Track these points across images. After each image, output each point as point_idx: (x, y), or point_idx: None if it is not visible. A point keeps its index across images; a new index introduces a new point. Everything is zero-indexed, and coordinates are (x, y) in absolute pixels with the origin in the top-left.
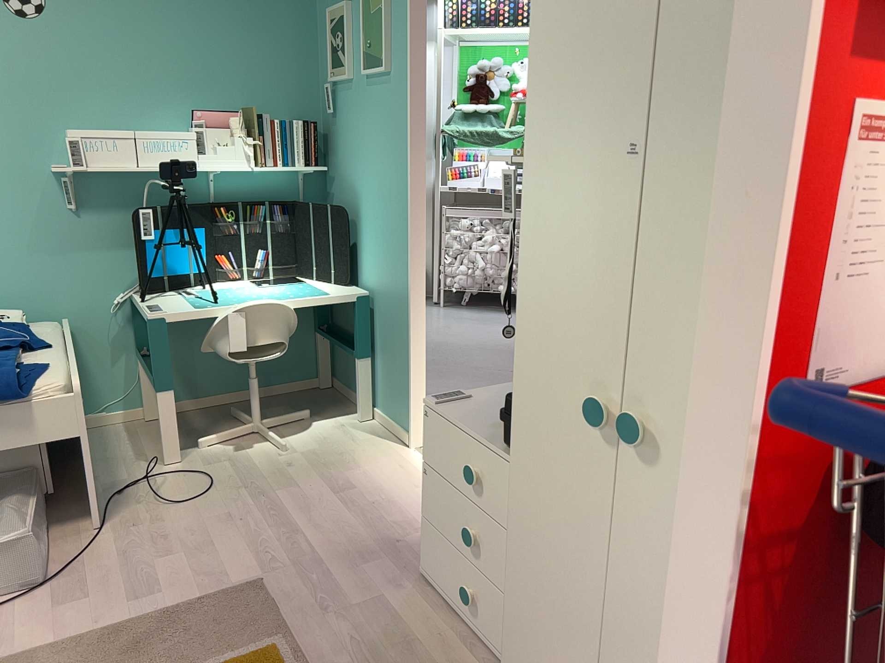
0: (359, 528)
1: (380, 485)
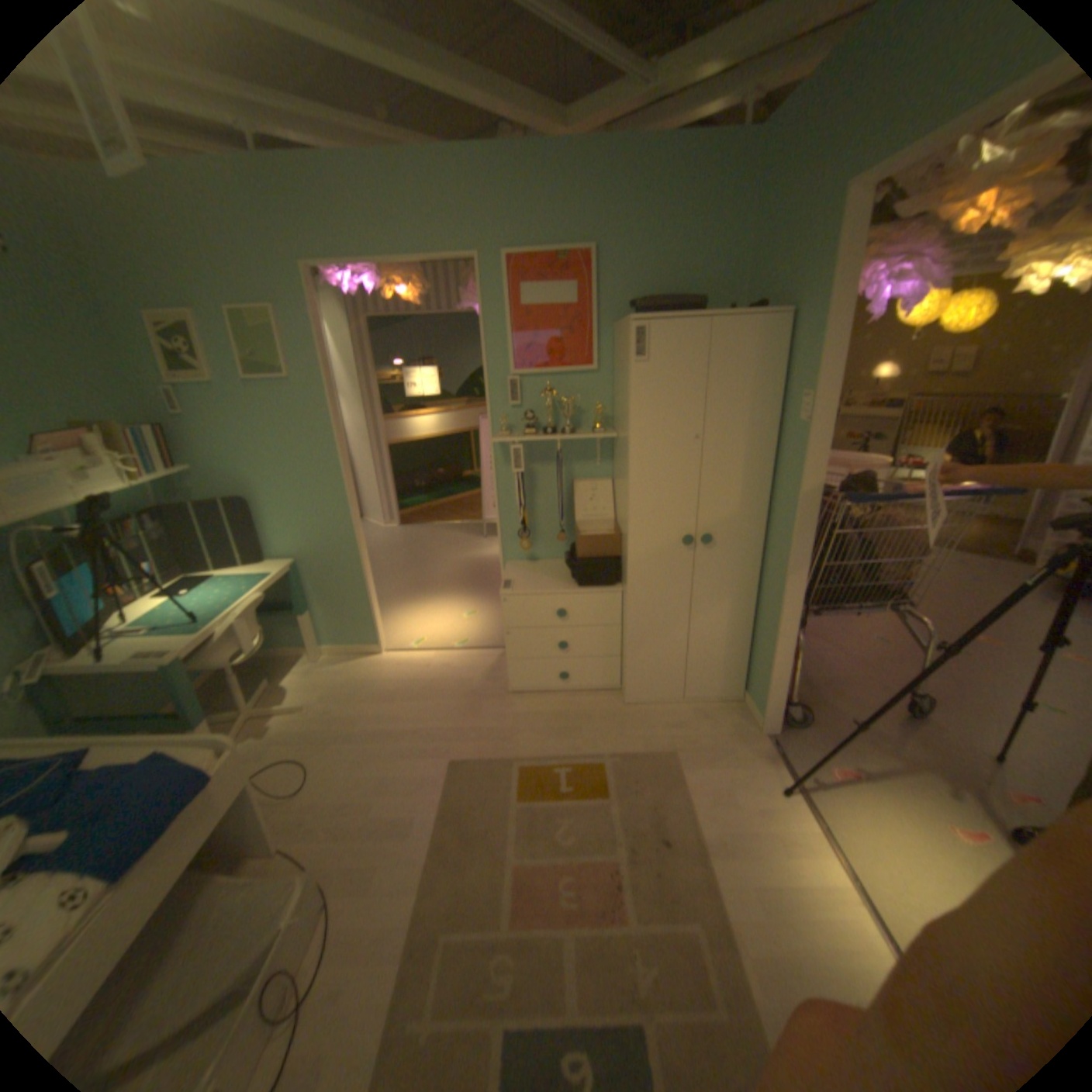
0: (442, 704)
1: (406, 680)
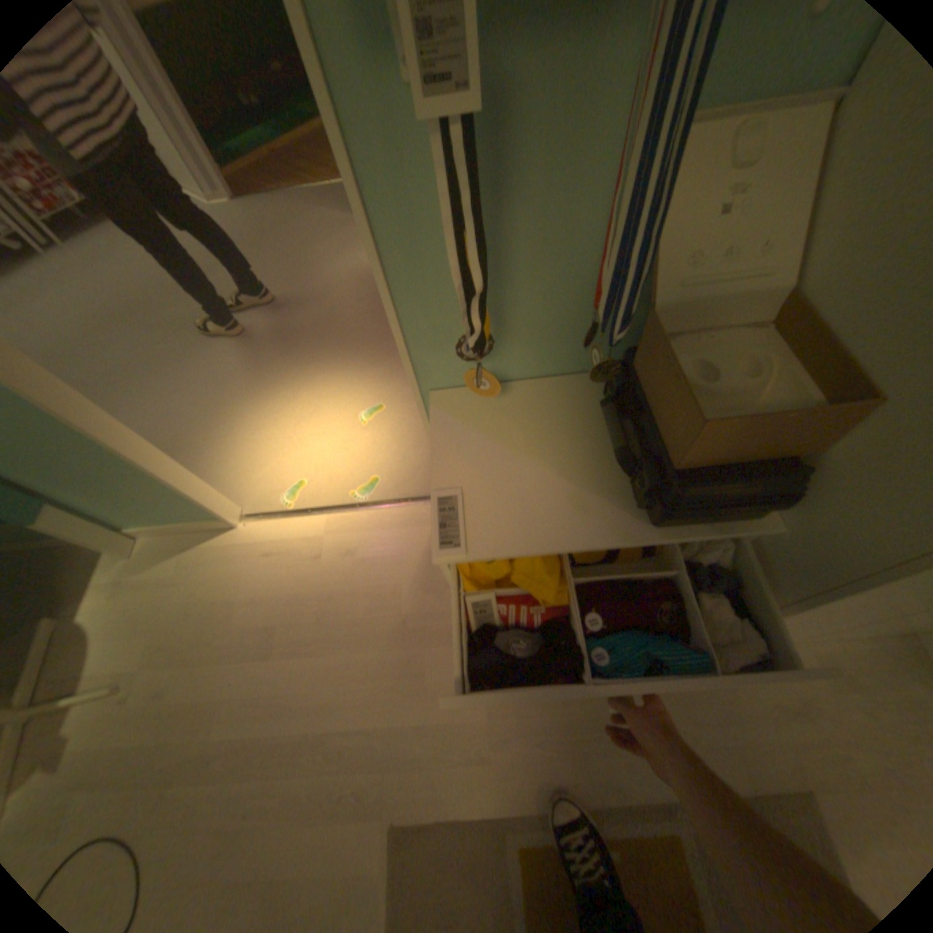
0: (355, 658)
1: (286, 595)
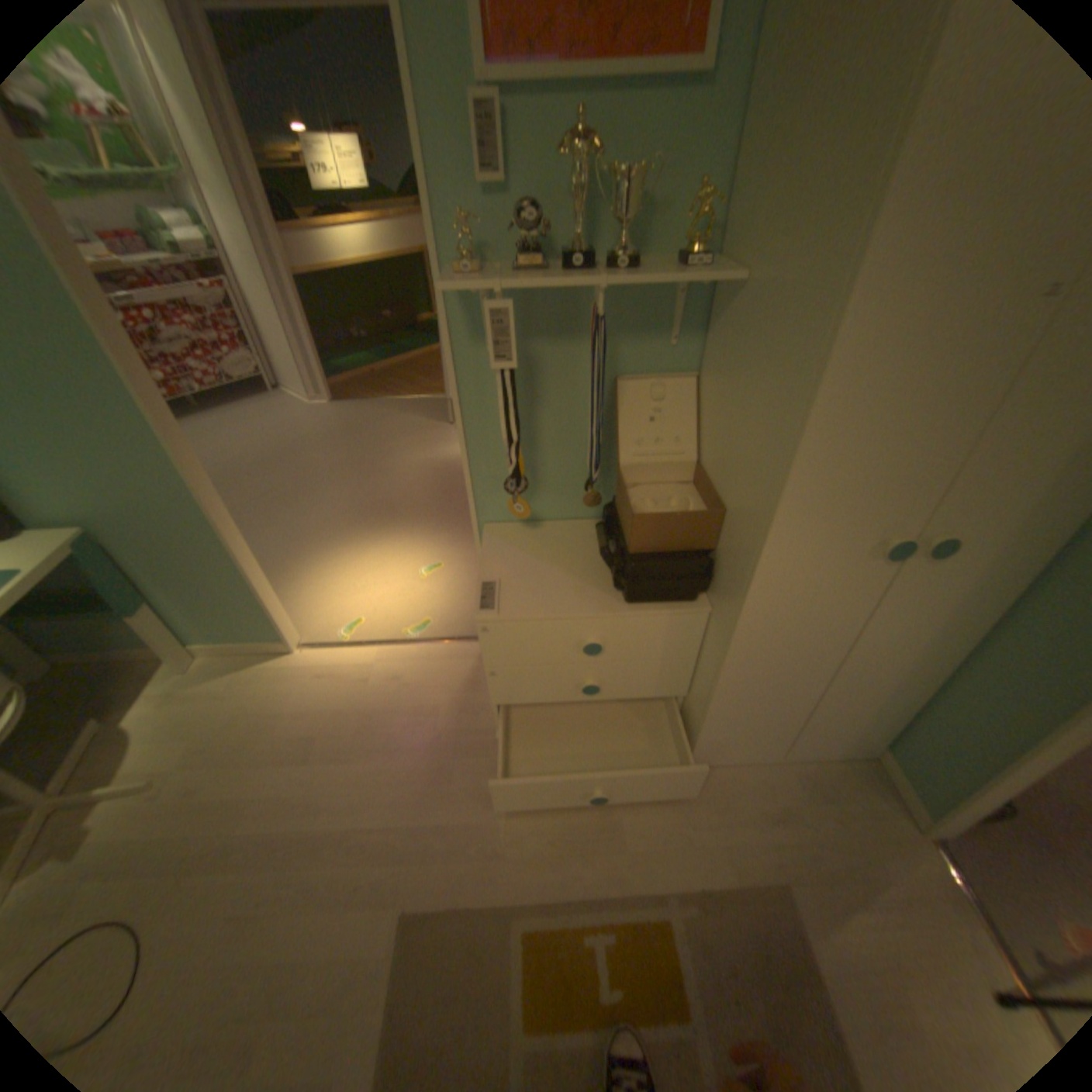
0: (389, 765)
1: (331, 710)
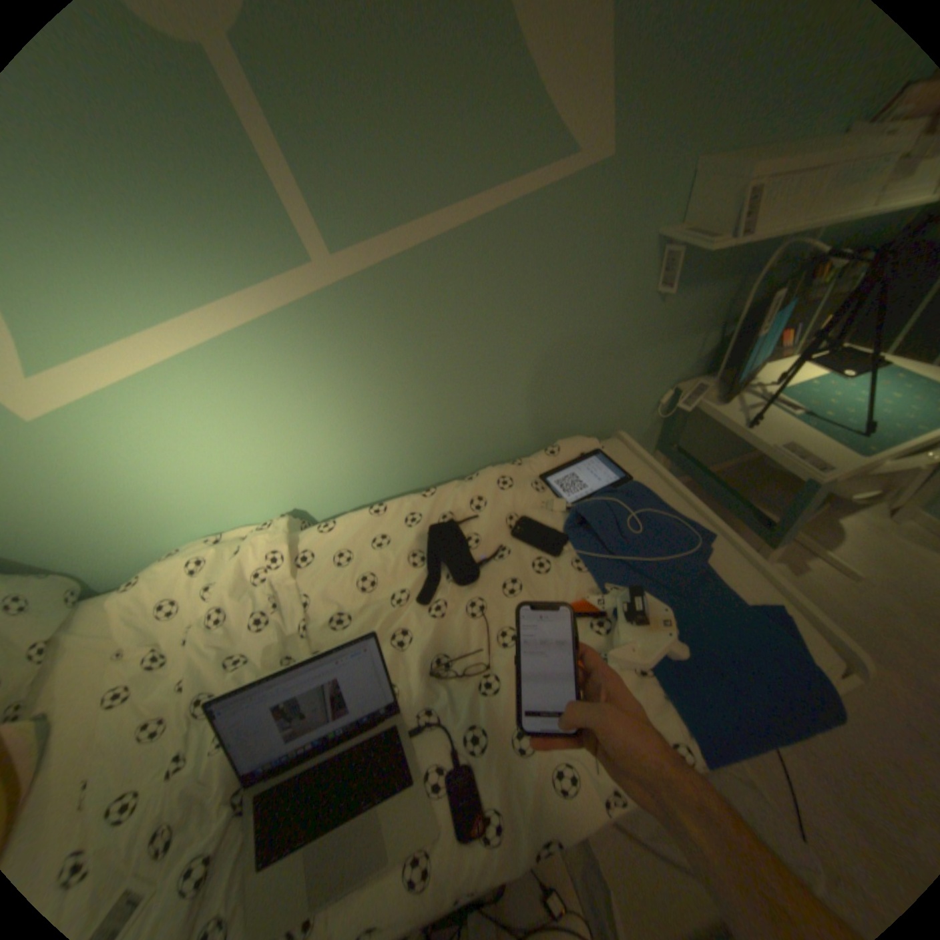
0: None
1: None
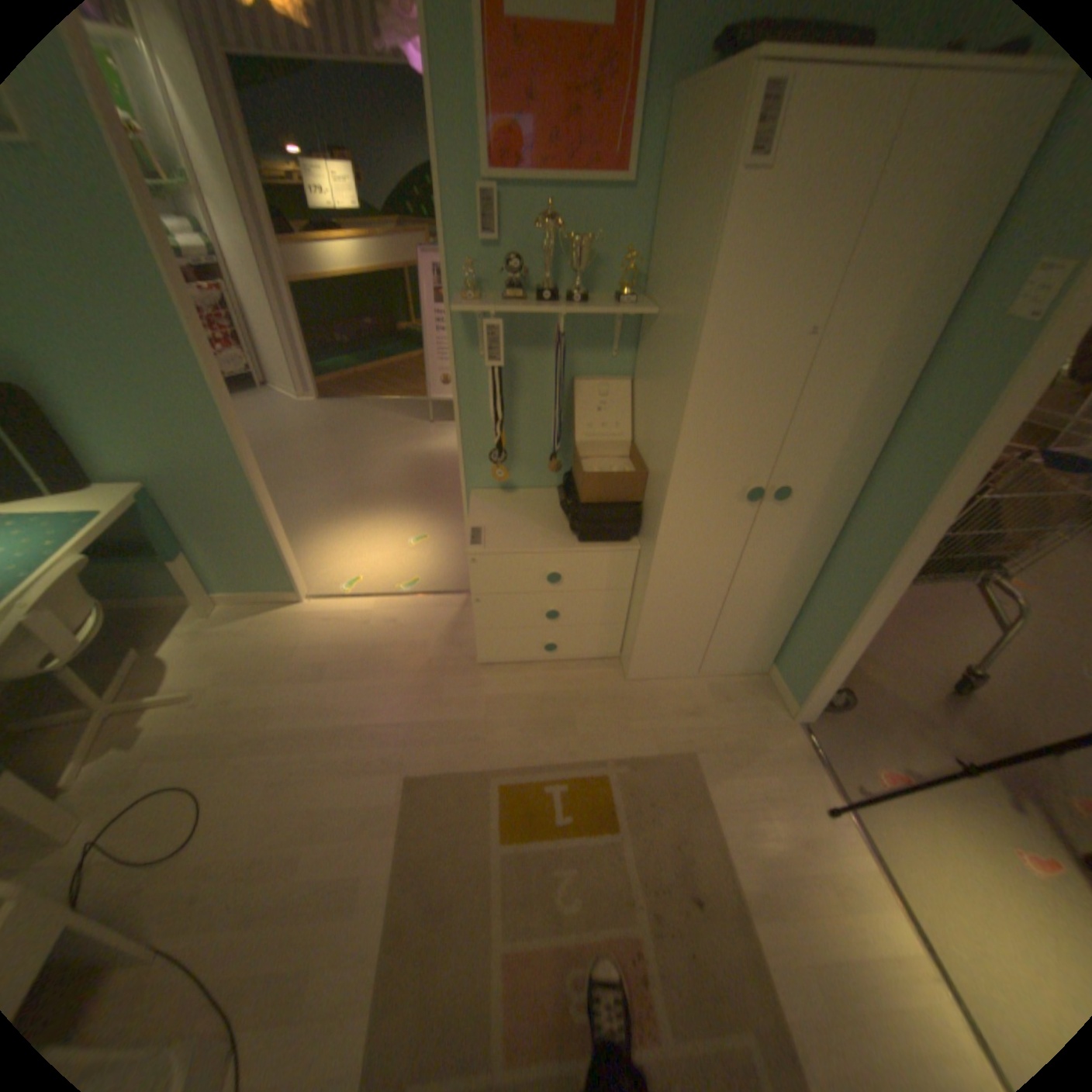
0: (390, 682)
1: (338, 644)
